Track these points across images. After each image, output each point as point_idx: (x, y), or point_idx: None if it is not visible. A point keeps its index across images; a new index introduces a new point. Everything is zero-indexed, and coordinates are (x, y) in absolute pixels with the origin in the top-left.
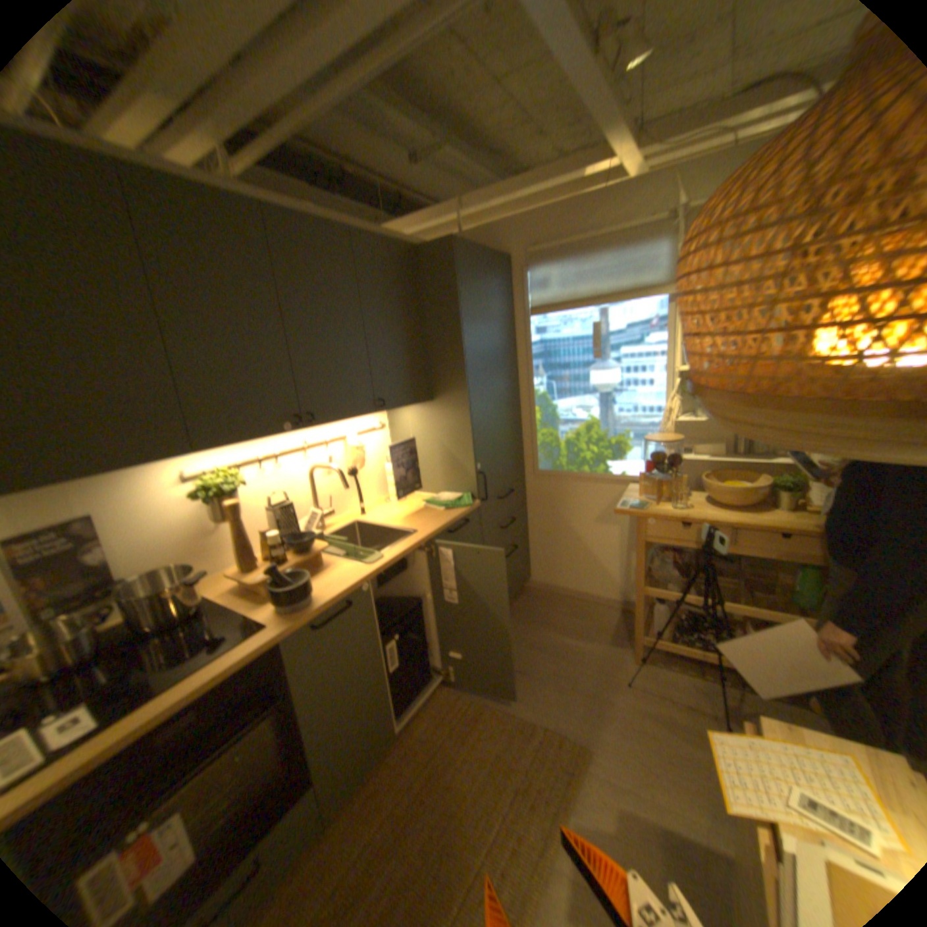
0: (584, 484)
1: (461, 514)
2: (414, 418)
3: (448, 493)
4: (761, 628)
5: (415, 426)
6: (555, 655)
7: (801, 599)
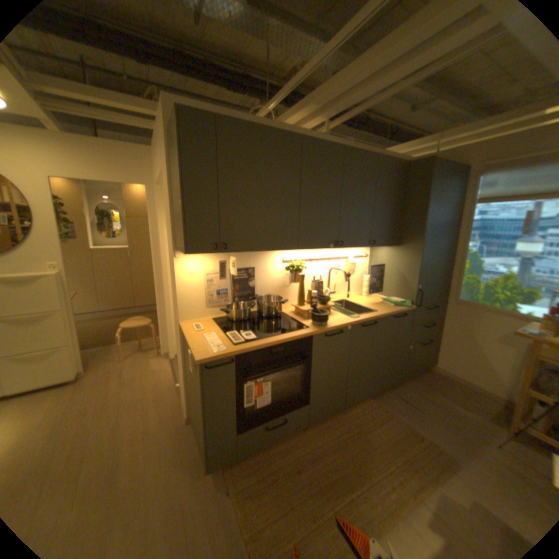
0: (494, 315)
1: (403, 309)
2: (386, 253)
3: (396, 297)
4: None
5: (385, 258)
6: (446, 410)
7: None
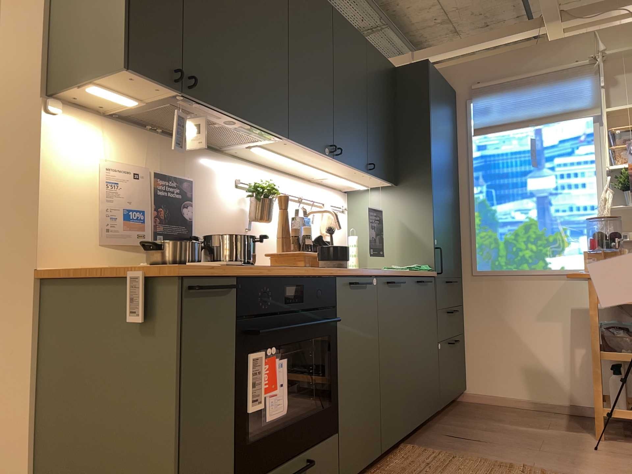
0: (524, 281)
1: (425, 274)
2: (376, 200)
3: (404, 266)
4: None
5: (377, 208)
6: (511, 433)
7: None
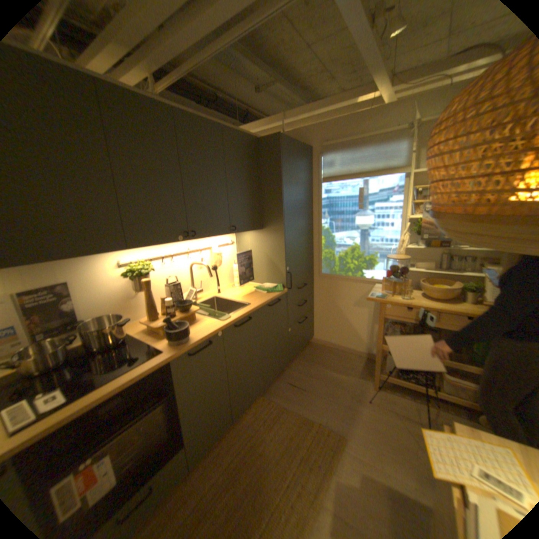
0: (348, 283)
1: (276, 295)
2: (251, 238)
3: (268, 283)
4: (451, 373)
5: (251, 243)
6: (326, 382)
7: (476, 357)
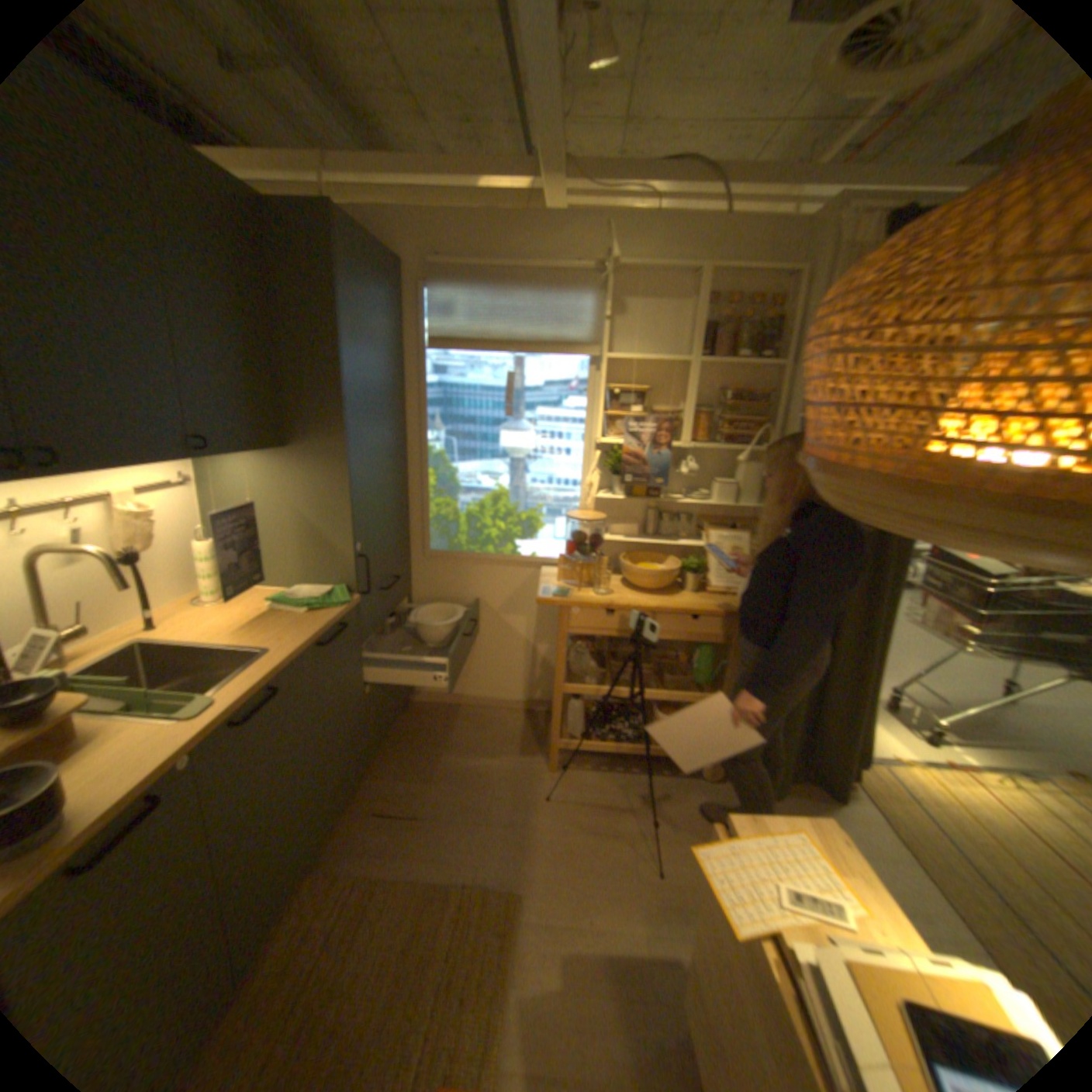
0: (489, 568)
1: (335, 616)
2: (250, 470)
3: (308, 585)
4: (662, 708)
5: (251, 483)
6: (458, 783)
7: (698, 676)
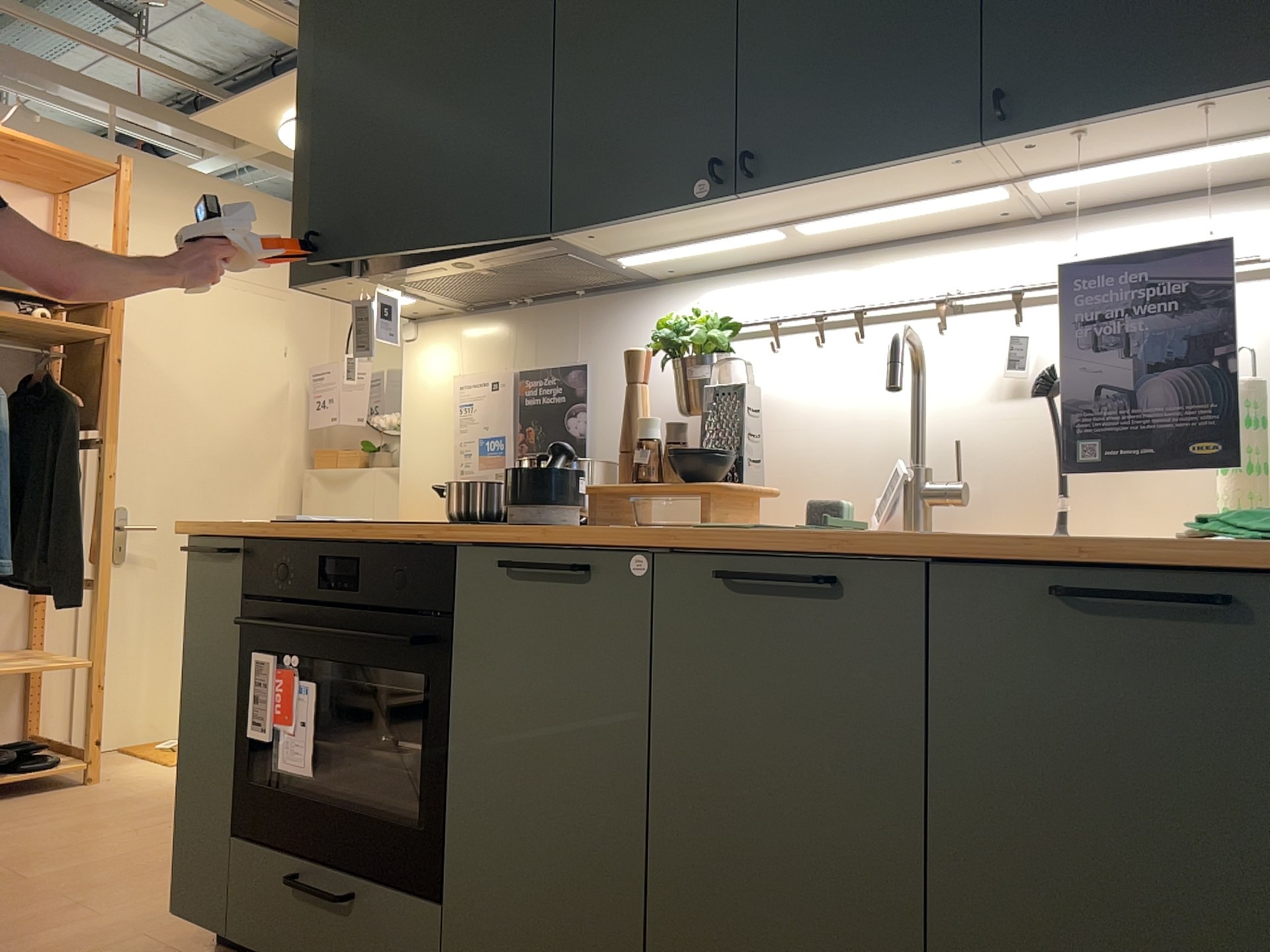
0: None
1: (1219, 555)
2: None
3: None
4: None
5: None
6: None
7: None
